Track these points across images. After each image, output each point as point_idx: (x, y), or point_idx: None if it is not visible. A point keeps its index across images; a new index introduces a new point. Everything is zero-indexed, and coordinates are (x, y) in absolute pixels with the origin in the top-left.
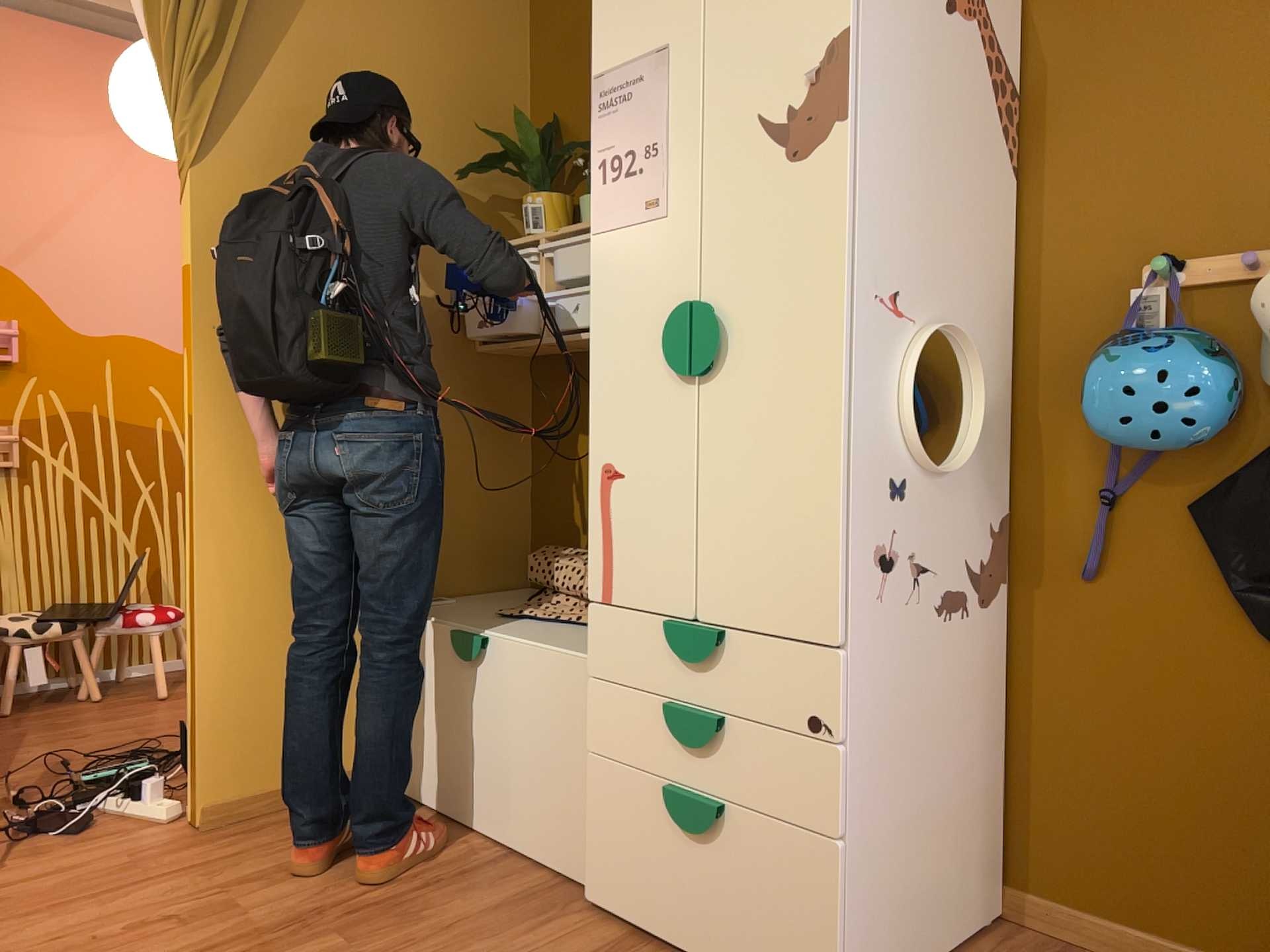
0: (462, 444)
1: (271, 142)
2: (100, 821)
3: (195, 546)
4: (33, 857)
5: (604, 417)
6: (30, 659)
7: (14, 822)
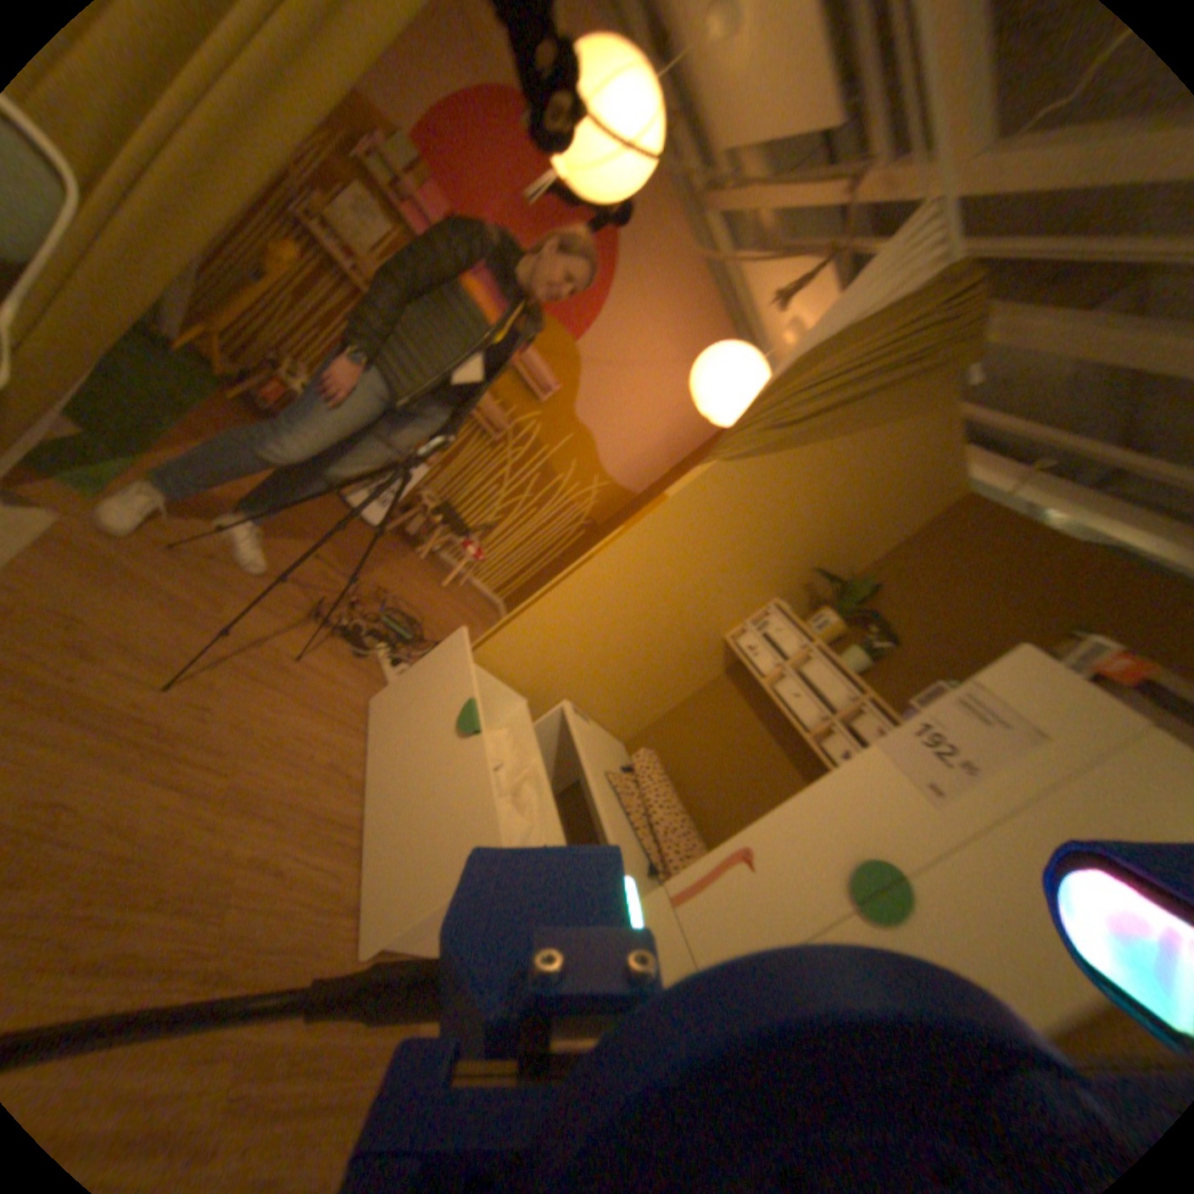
0: (669, 669)
1: (759, 480)
2: (368, 662)
3: (527, 611)
4: (330, 660)
5: (774, 832)
6: (414, 523)
7: (339, 623)
